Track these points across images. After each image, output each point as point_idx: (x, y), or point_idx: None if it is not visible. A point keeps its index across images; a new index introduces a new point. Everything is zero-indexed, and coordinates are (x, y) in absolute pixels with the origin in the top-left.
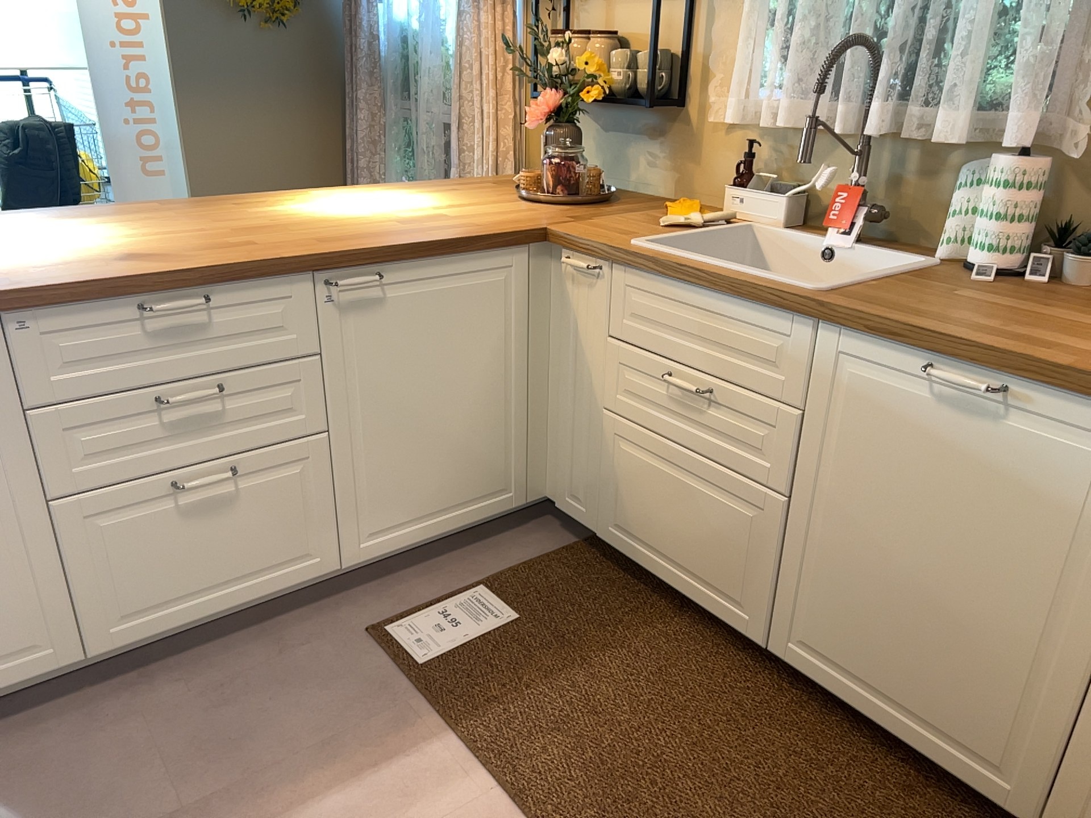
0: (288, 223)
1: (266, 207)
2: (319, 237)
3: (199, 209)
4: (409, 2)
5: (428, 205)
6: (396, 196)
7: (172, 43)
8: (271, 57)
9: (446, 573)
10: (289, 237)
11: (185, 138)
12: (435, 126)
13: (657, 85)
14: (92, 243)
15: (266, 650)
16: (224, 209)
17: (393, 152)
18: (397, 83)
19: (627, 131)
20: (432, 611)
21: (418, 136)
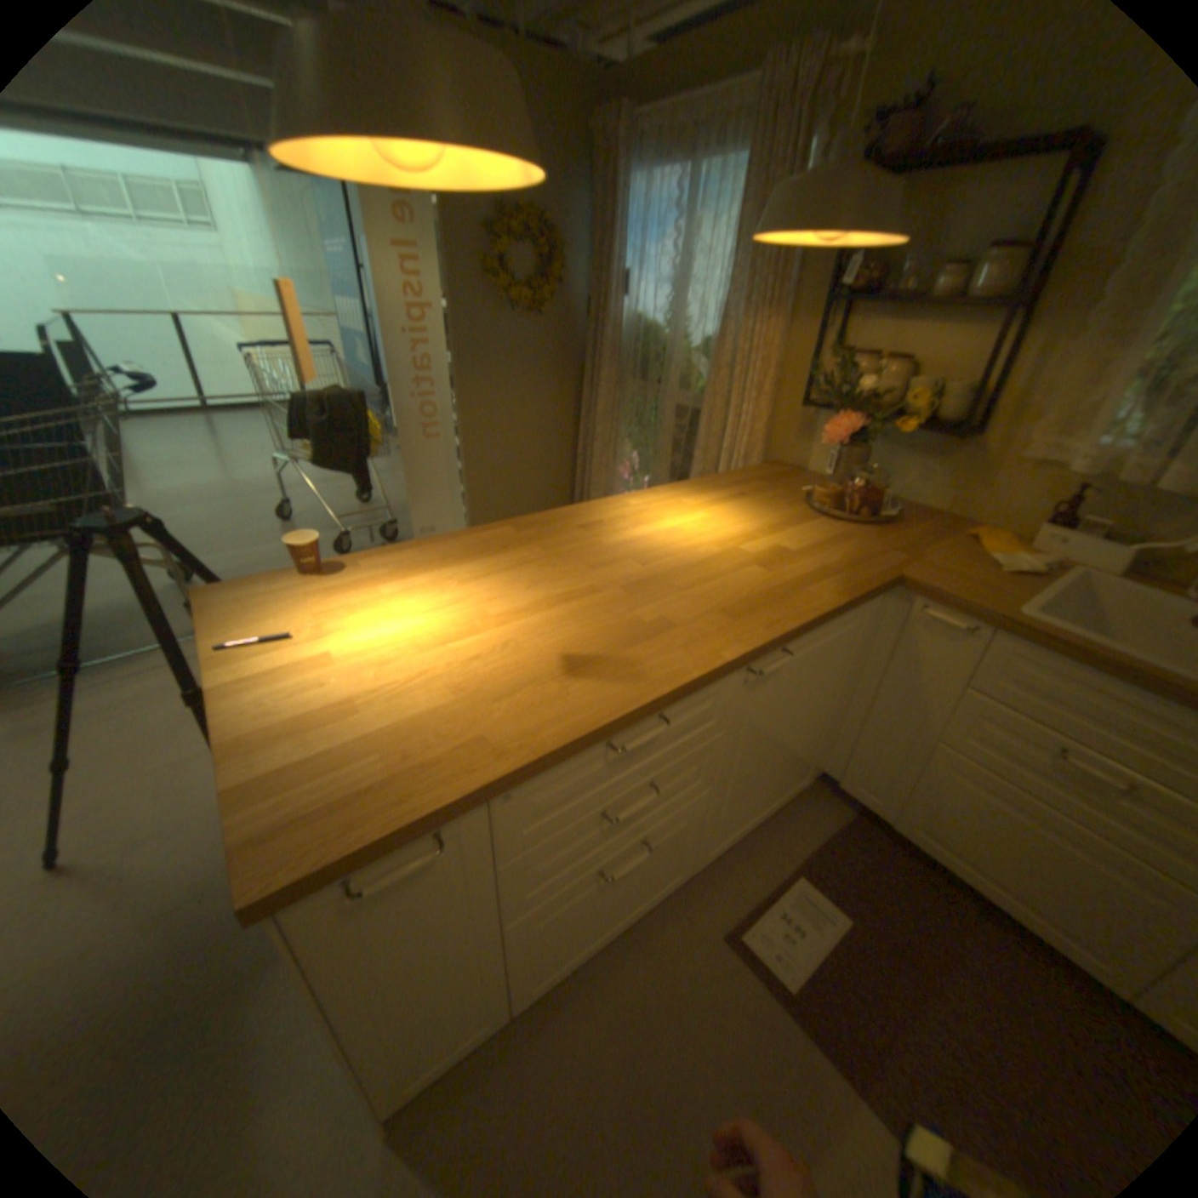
0: (661, 570)
1: (611, 533)
2: (718, 604)
3: (554, 538)
4: (656, 295)
5: (753, 528)
6: (706, 508)
7: (452, 328)
8: (527, 338)
9: (764, 859)
10: (689, 605)
11: (460, 410)
12: (676, 409)
13: (969, 411)
14: (507, 624)
15: (648, 971)
16: (577, 538)
17: (625, 422)
18: (636, 366)
19: (901, 442)
20: (775, 915)
21: (658, 414)
